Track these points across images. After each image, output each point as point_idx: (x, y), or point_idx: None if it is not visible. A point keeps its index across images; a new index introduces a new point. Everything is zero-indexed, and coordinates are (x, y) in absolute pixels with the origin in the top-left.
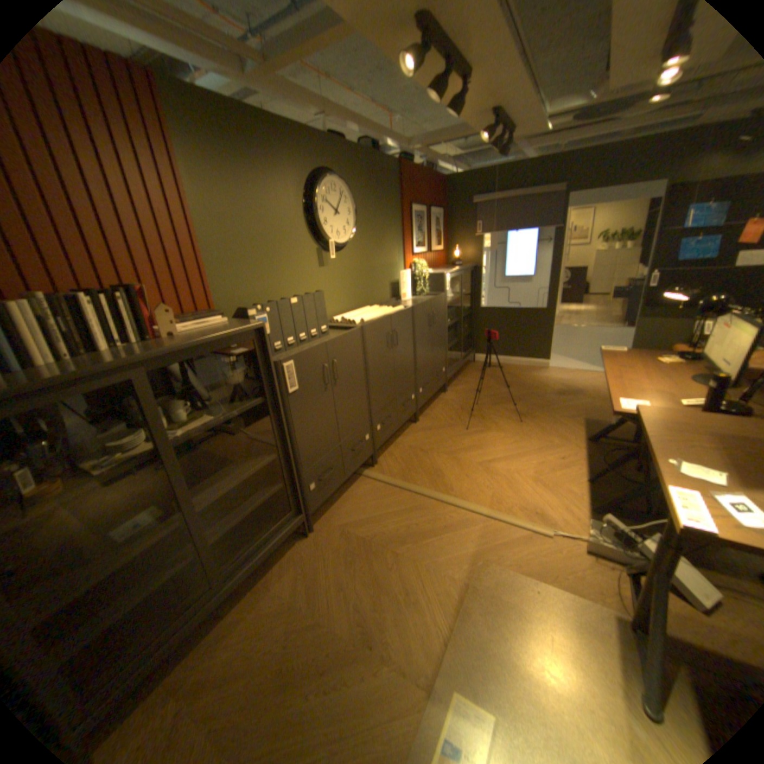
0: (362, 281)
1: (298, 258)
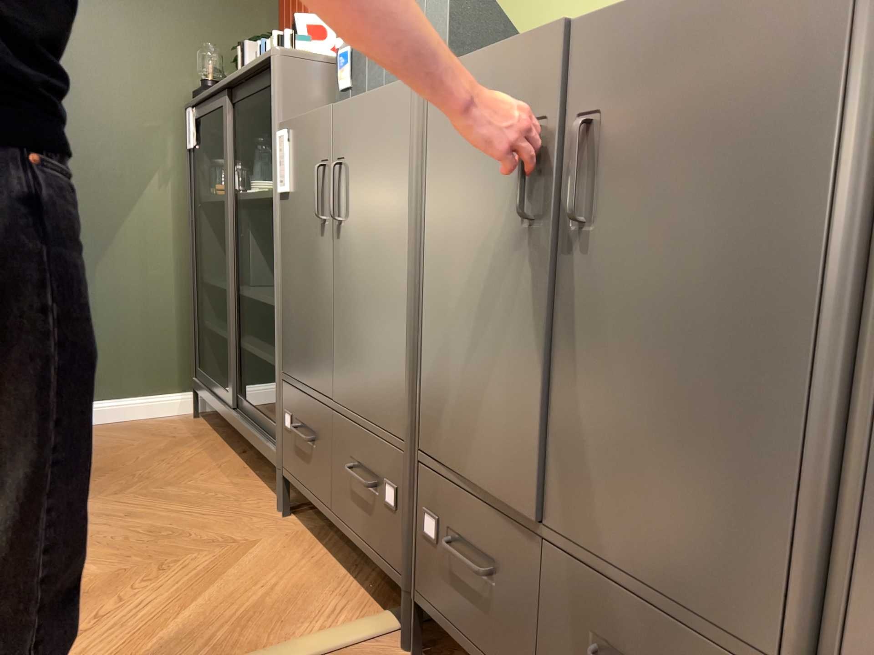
0: None
1: None
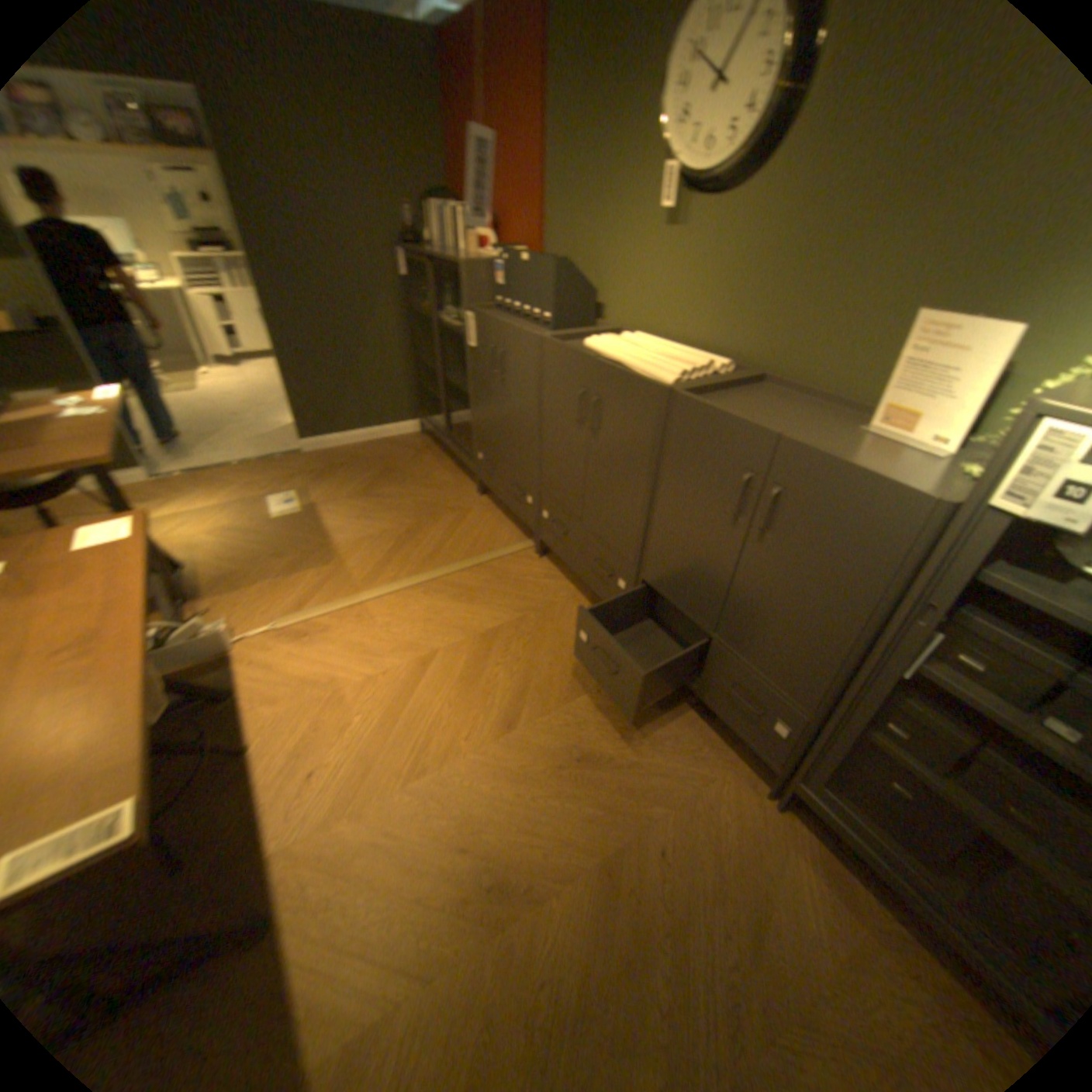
0: (771, 292)
1: (632, 198)
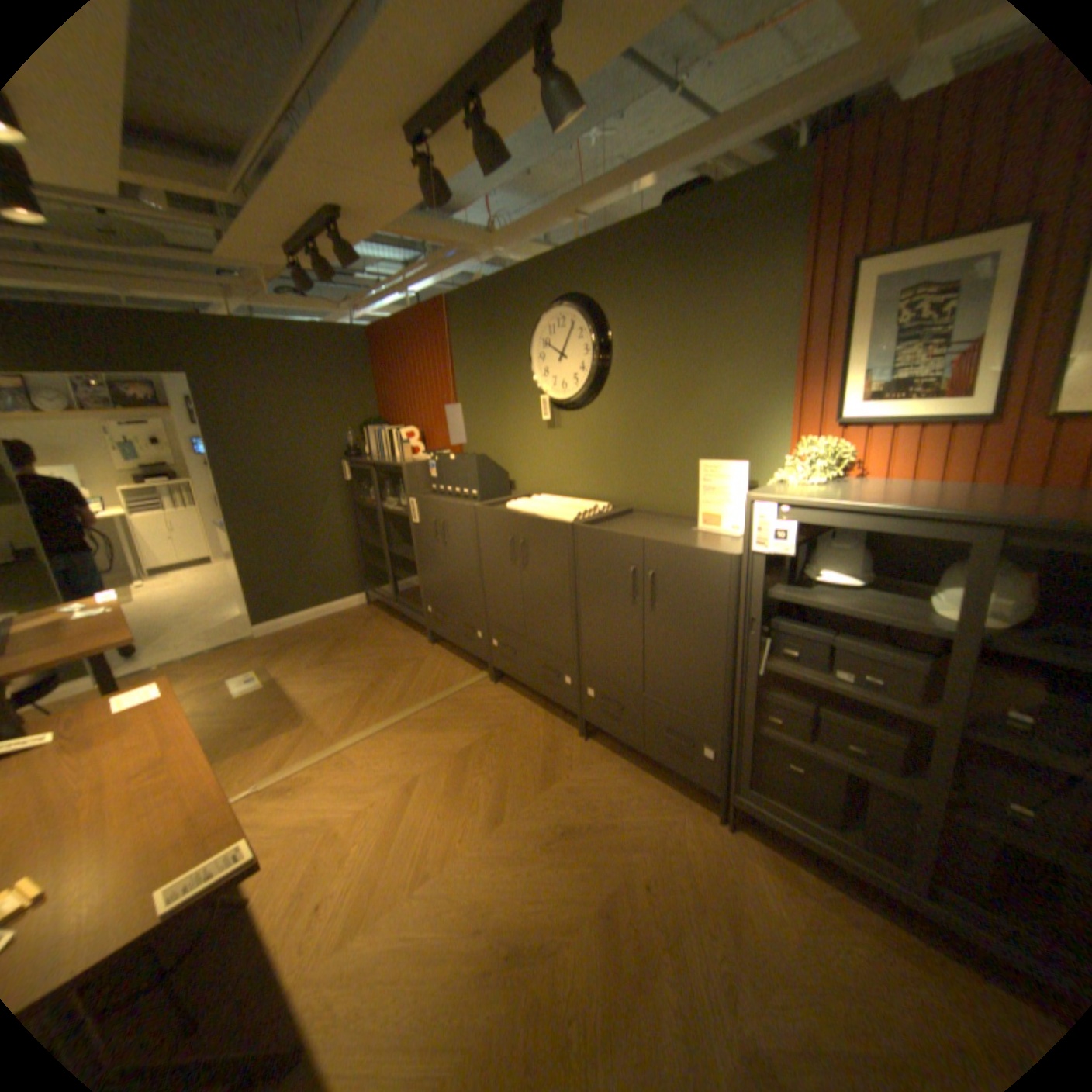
0: (623, 461)
1: (524, 416)
